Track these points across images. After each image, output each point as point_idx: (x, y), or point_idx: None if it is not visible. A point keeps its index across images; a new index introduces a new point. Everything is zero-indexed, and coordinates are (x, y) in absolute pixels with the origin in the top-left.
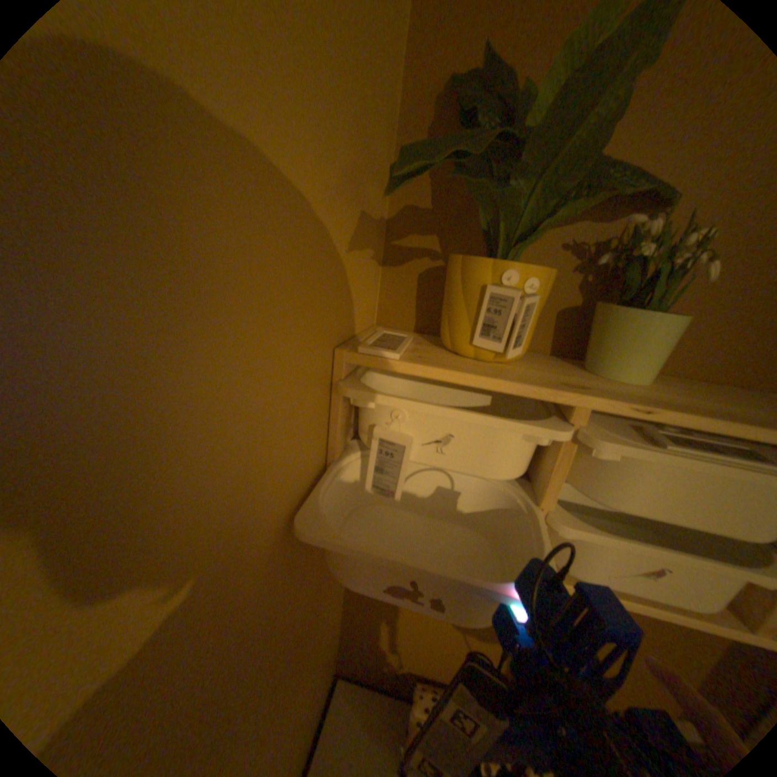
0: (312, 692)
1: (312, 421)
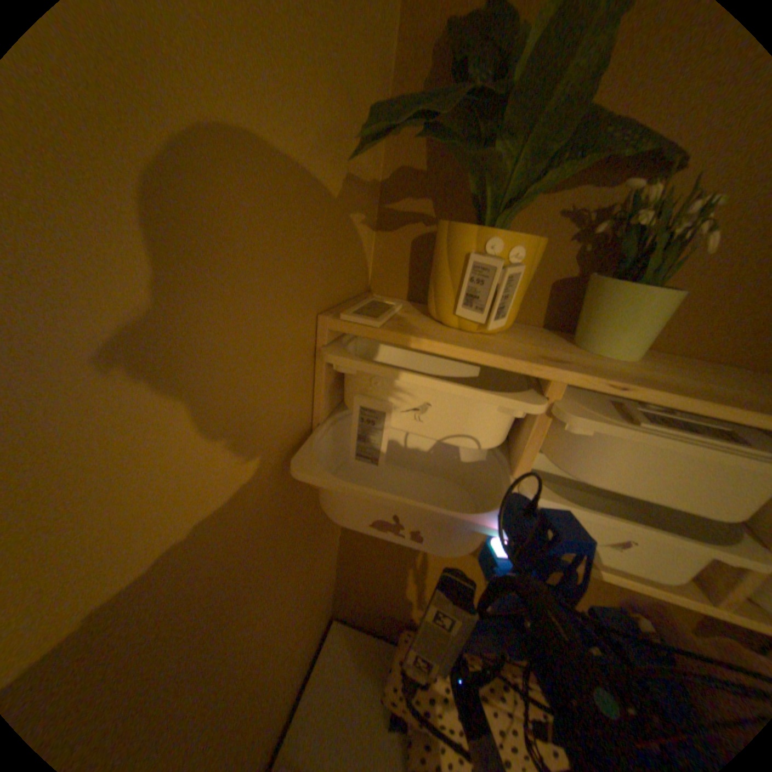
0: (304, 628)
1: (293, 384)
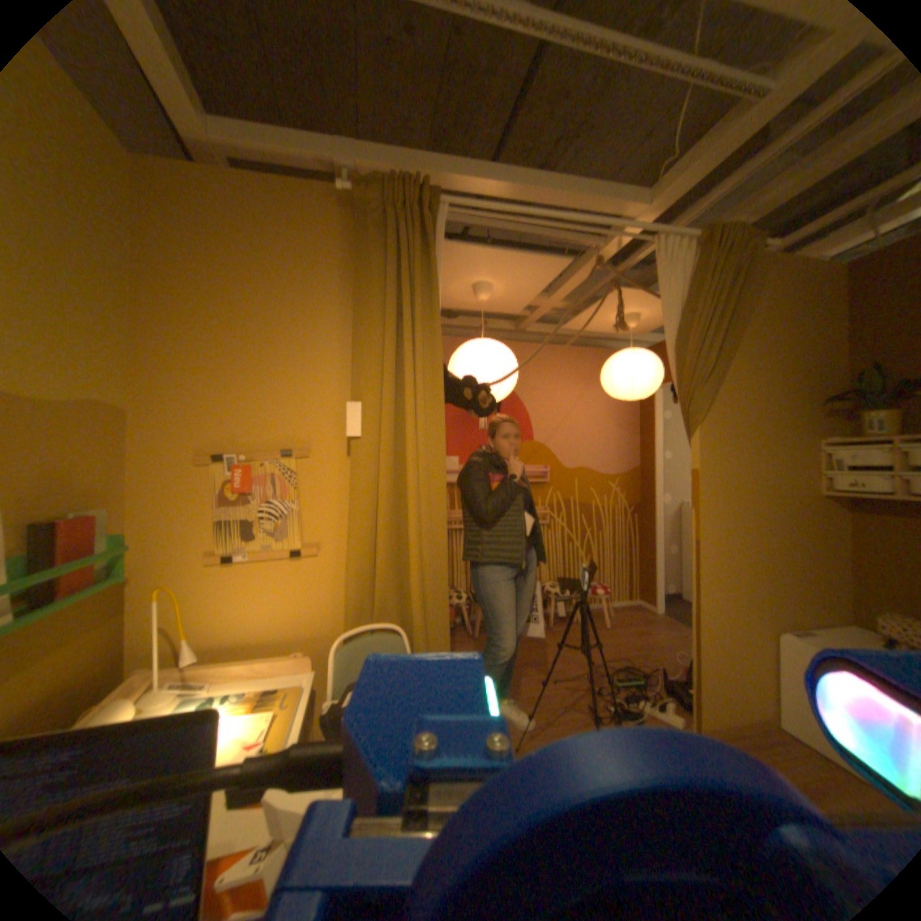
0: (821, 572)
1: (809, 453)
